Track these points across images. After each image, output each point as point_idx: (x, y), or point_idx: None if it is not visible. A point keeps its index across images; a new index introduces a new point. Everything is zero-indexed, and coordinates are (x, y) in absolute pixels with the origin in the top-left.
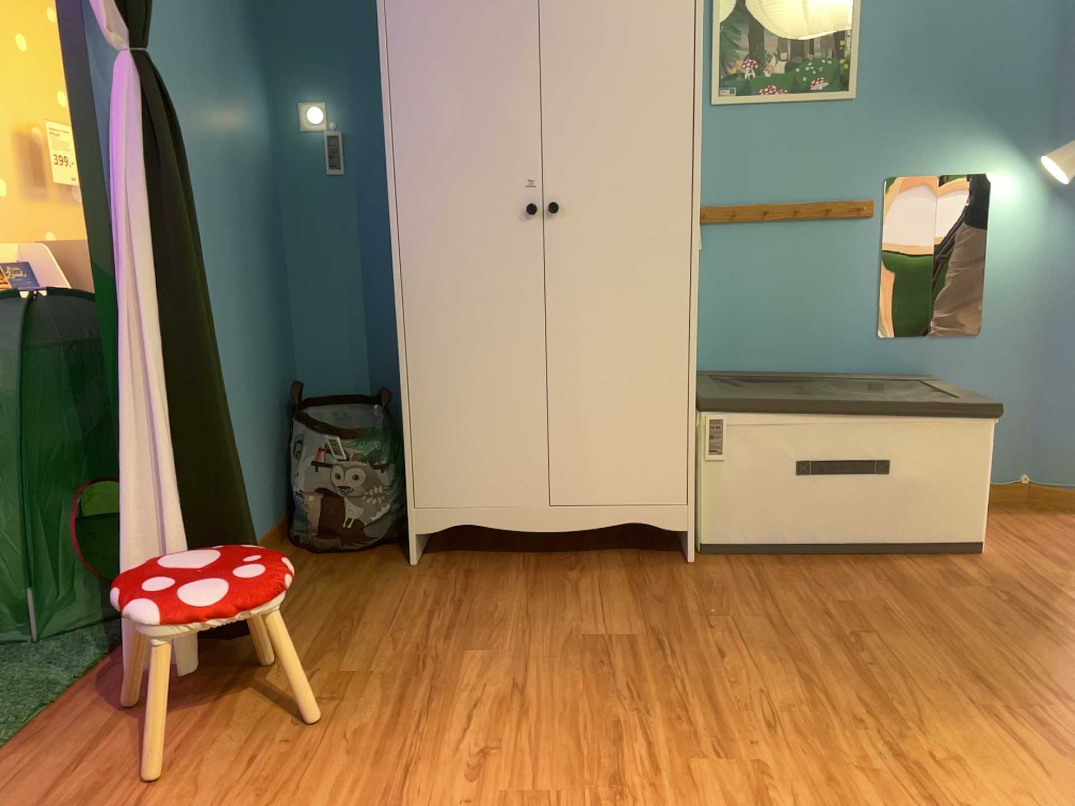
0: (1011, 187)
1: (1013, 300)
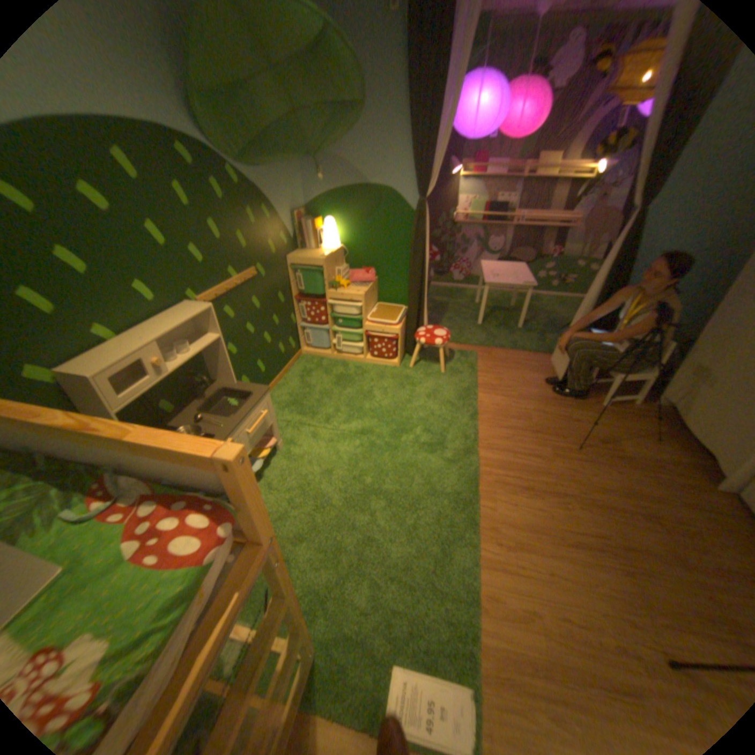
0: None
1: None
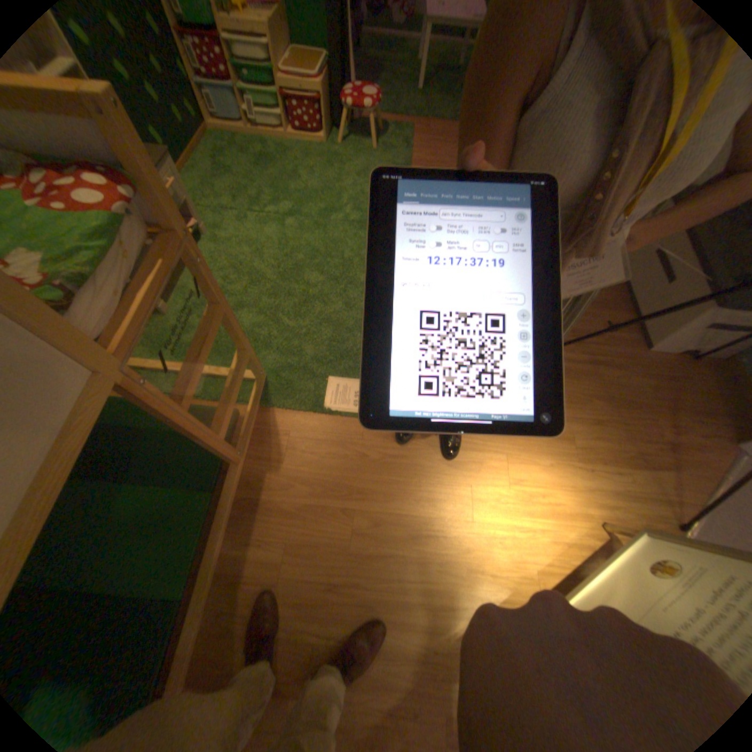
0: None
1: None
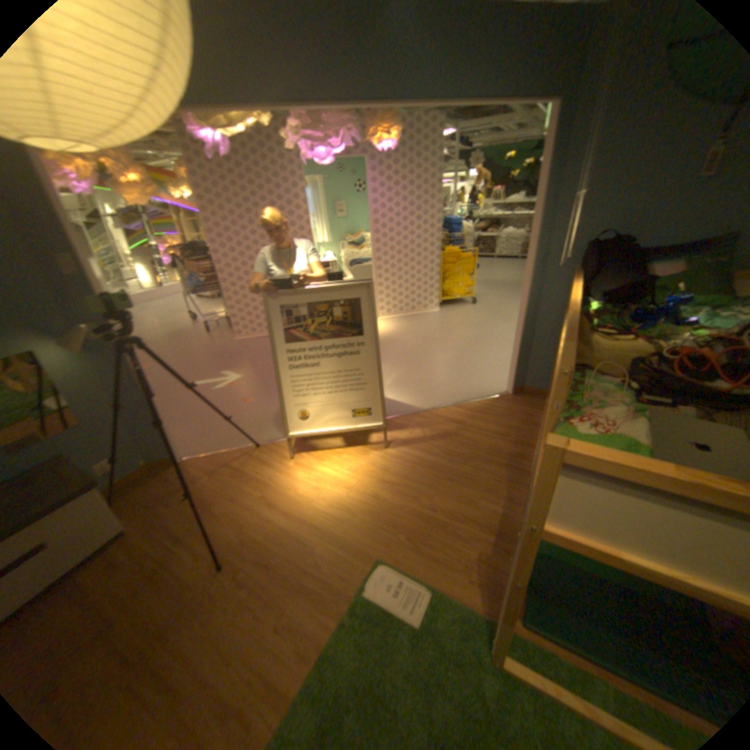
0: (53, 352)
1: (90, 401)
